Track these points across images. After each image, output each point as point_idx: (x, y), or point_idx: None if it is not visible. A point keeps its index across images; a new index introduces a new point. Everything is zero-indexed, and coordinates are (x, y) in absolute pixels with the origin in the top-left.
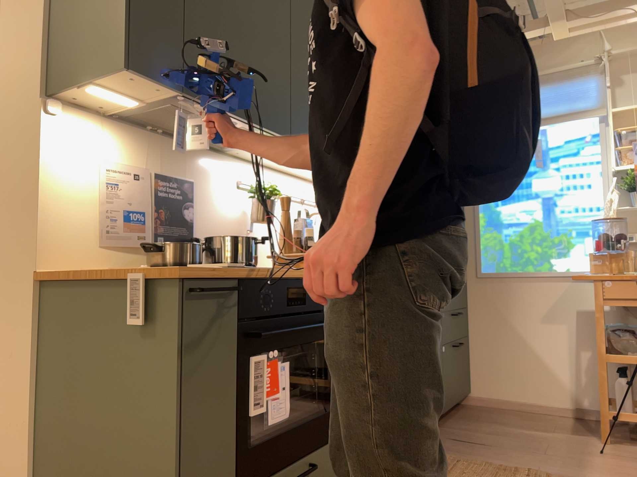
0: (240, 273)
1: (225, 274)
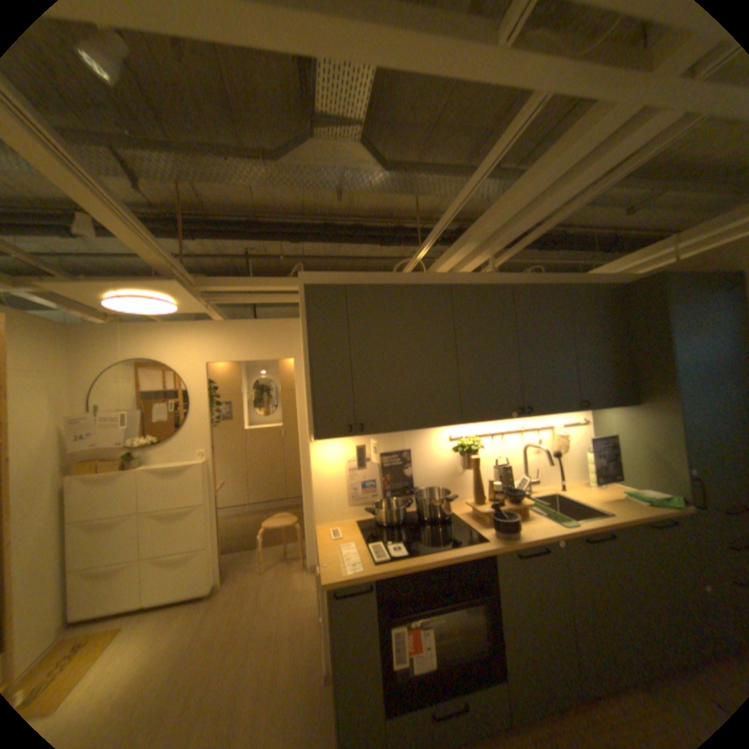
0: (374, 578)
1: (362, 581)
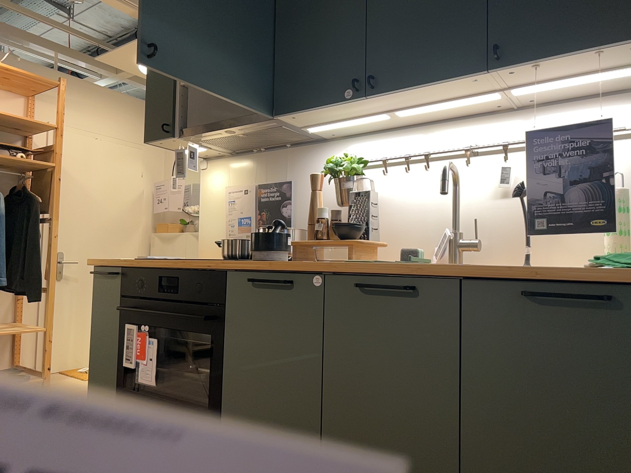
0: (117, 262)
1: (111, 263)
